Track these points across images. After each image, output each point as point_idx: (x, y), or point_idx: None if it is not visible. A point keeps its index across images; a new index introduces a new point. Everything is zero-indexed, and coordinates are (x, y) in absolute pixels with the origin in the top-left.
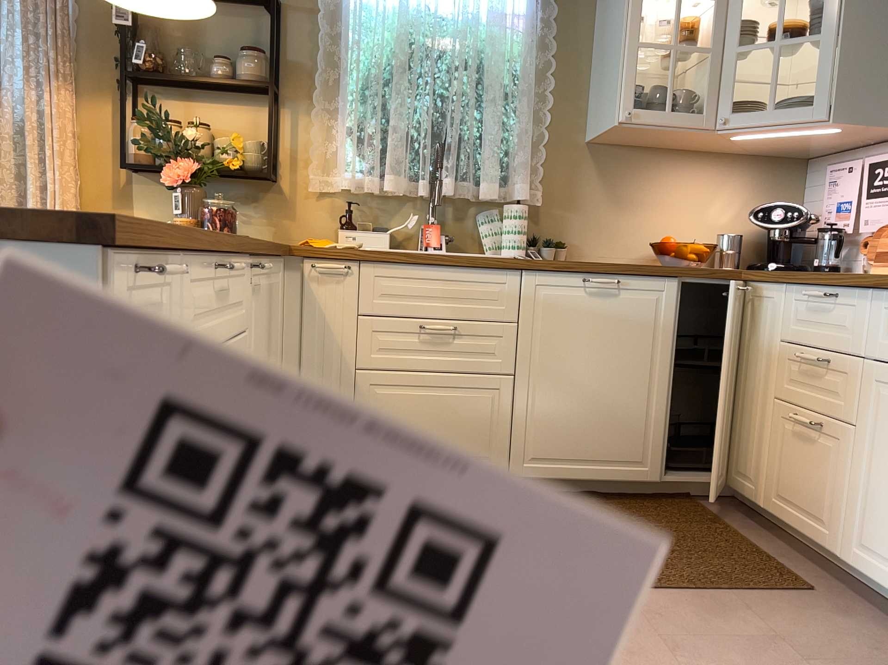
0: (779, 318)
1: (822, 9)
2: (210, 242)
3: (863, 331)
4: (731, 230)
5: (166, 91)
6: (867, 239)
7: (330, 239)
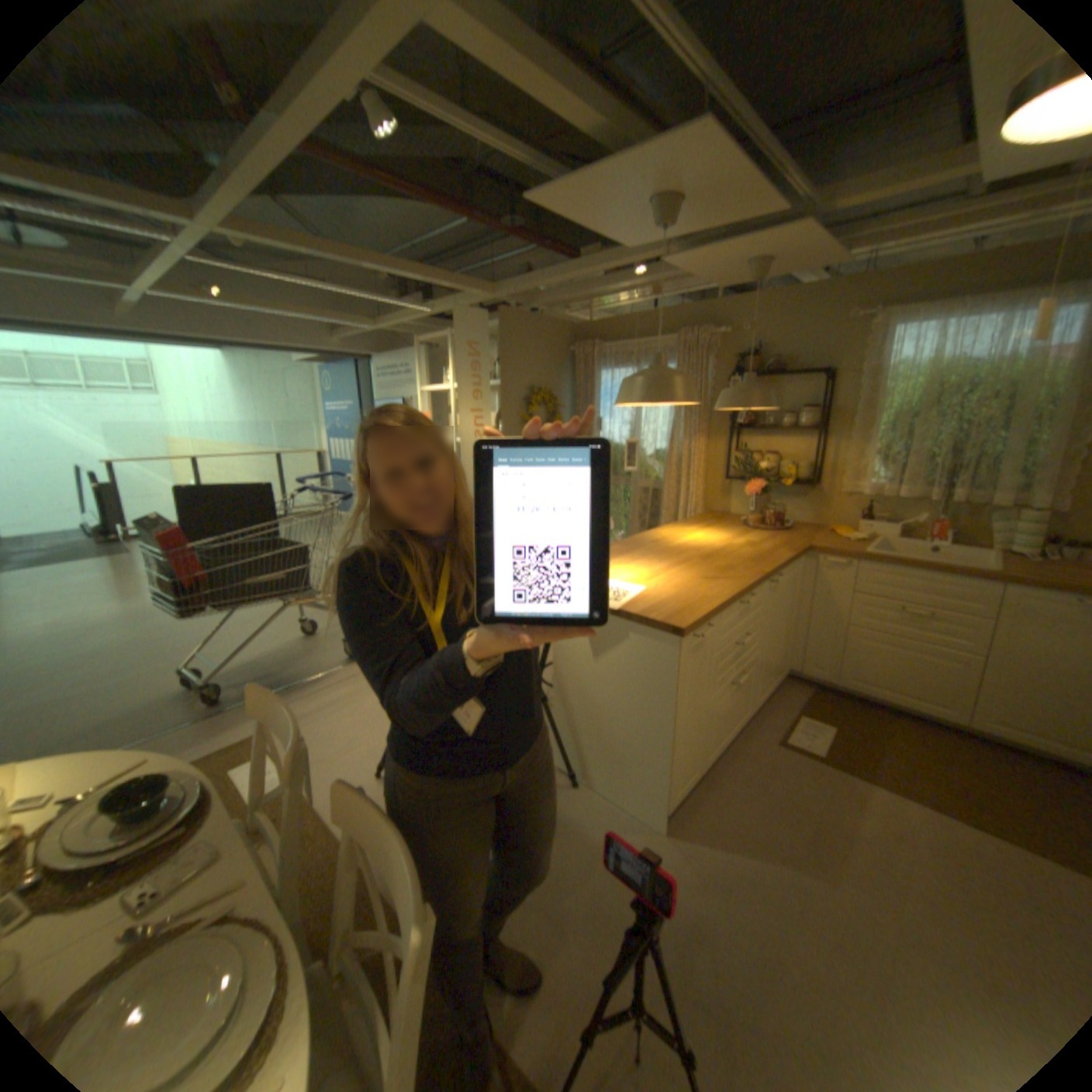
0: None
1: None
2: (741, 593)
3: None
4: None
5: (752, 431)
6: None
7: (853, 523)
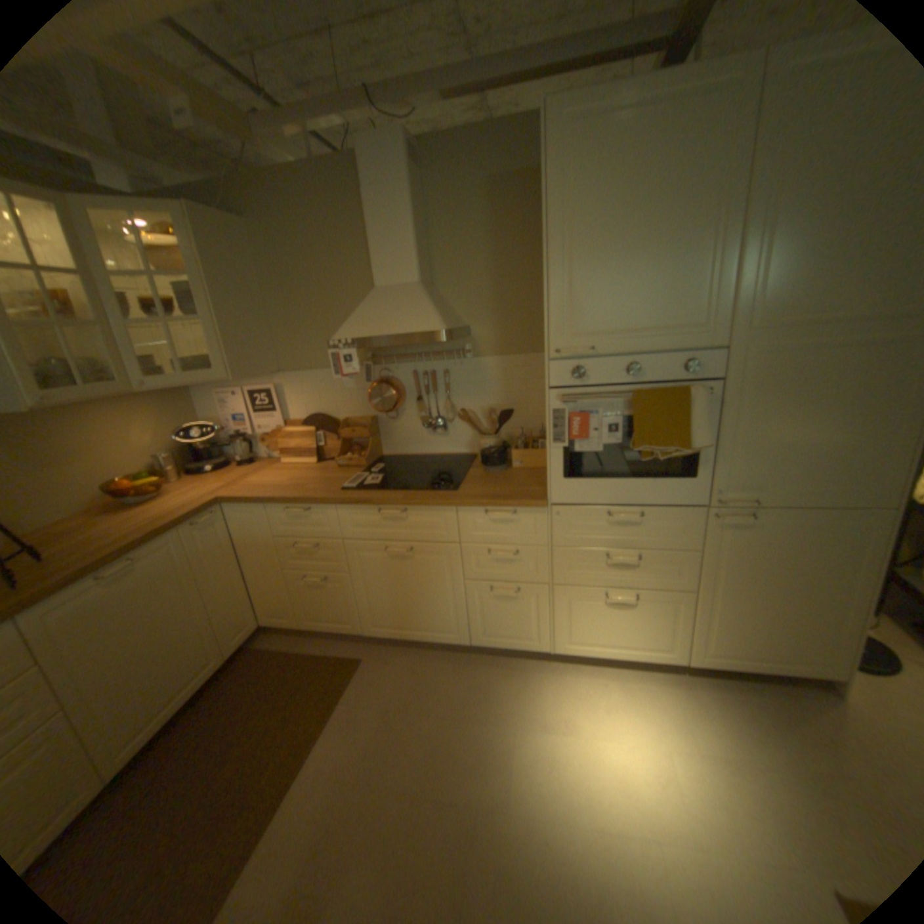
0: (265, 524)
1: (186, 292)
2: None
3: (336, 525)
4: (155, 447)
5: None
6: (260, 435)
7: None
